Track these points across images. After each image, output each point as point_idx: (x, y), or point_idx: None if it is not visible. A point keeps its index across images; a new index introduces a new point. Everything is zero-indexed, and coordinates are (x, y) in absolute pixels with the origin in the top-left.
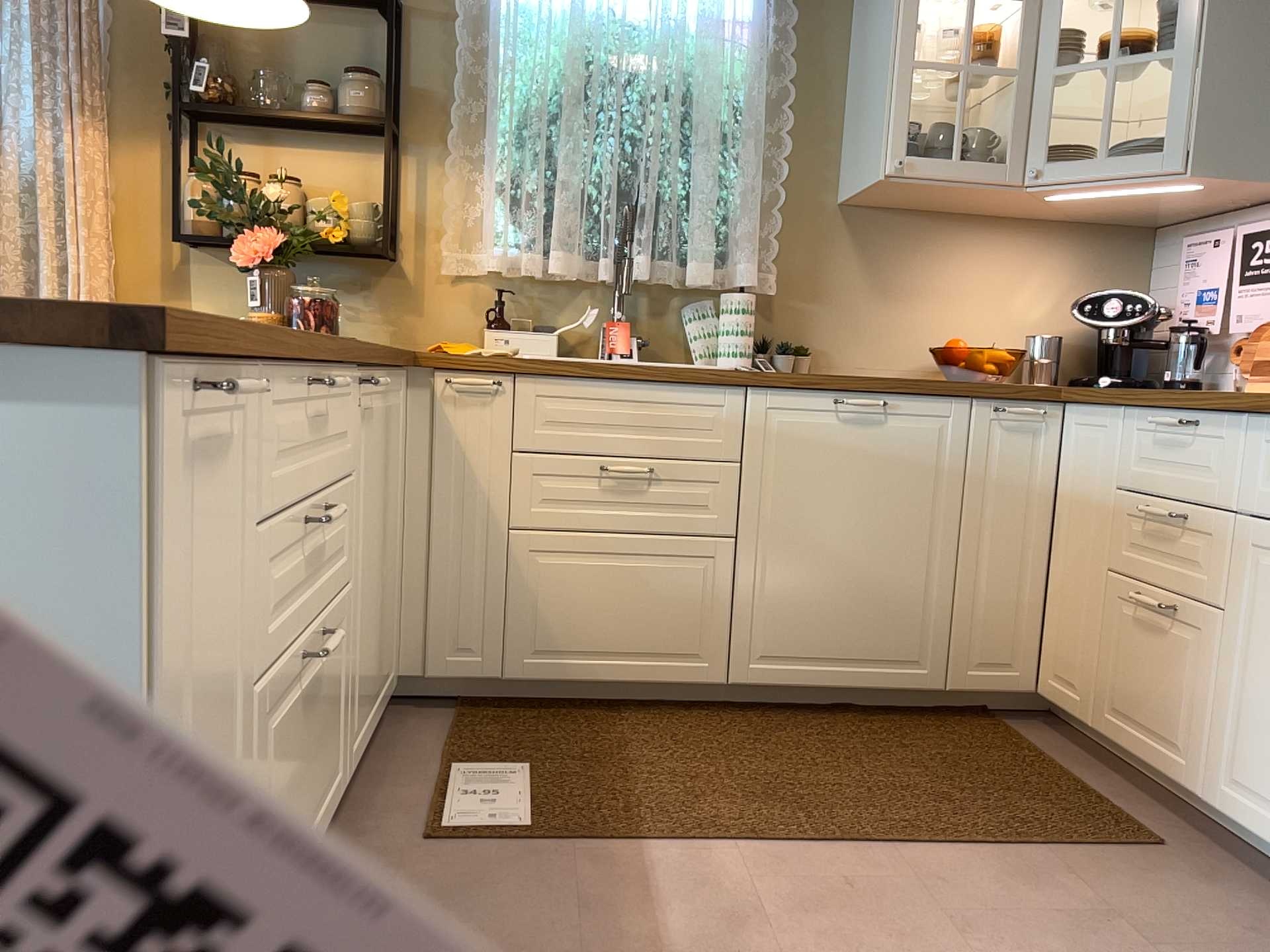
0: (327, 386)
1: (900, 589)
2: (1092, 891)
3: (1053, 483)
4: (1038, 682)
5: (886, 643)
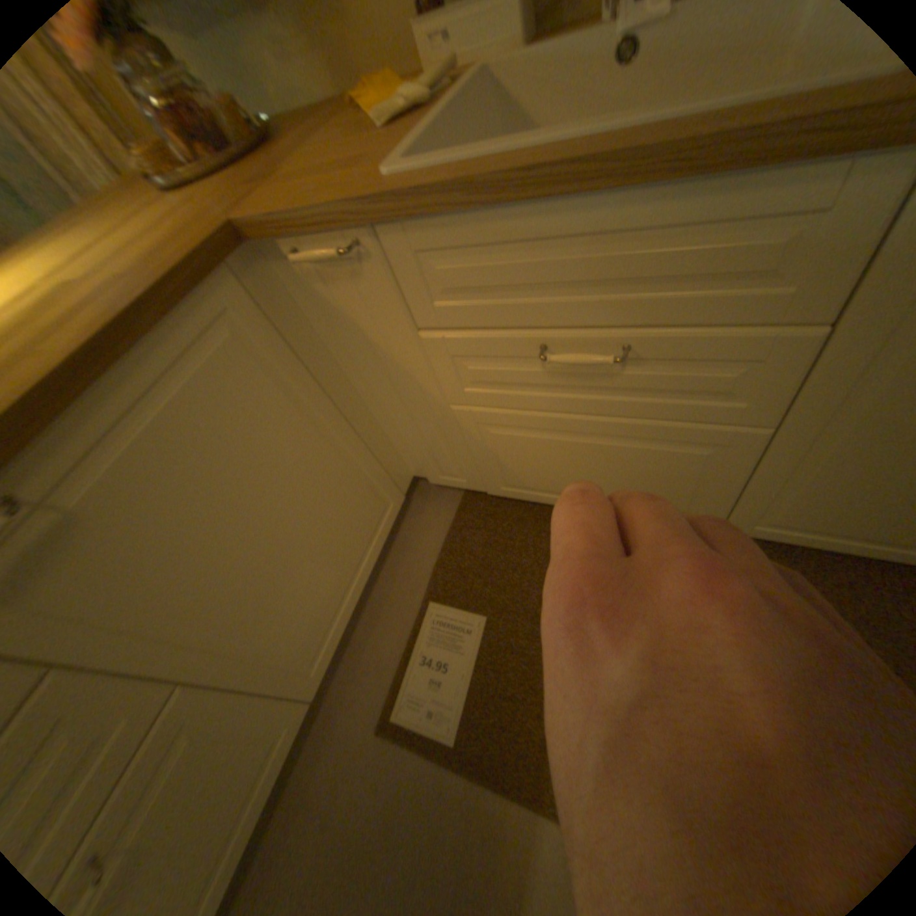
0: None
1: None
2: None
3: None
4: None
5: None
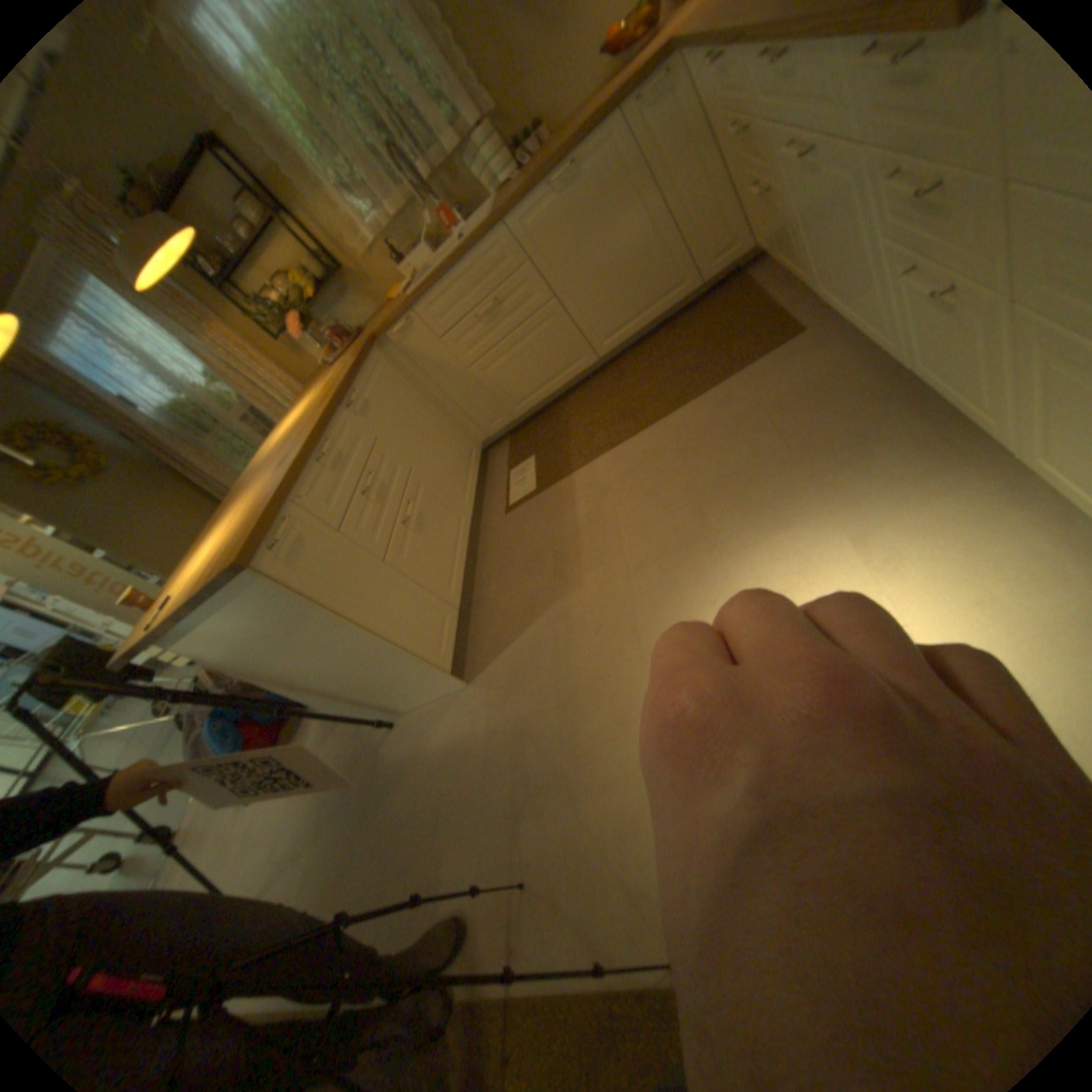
0: (326, 450)
1: (648, 253)
2: (755, 387)
3: (701, 112)
4: (757, 236)
5: (659, 285)
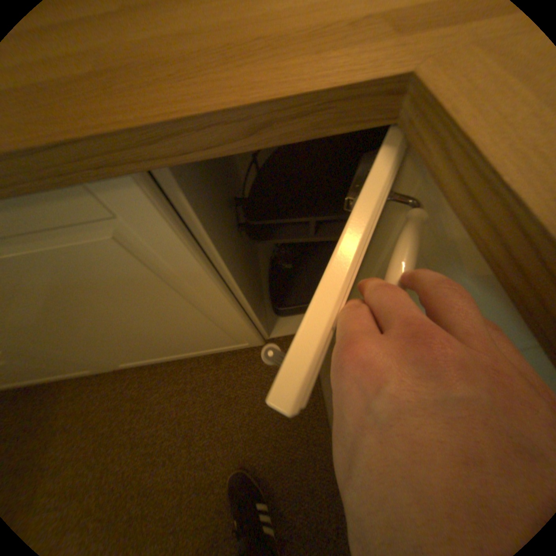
0: None
1: (196, 334)
2: None
3: None
4: None
5: (206, 346)
